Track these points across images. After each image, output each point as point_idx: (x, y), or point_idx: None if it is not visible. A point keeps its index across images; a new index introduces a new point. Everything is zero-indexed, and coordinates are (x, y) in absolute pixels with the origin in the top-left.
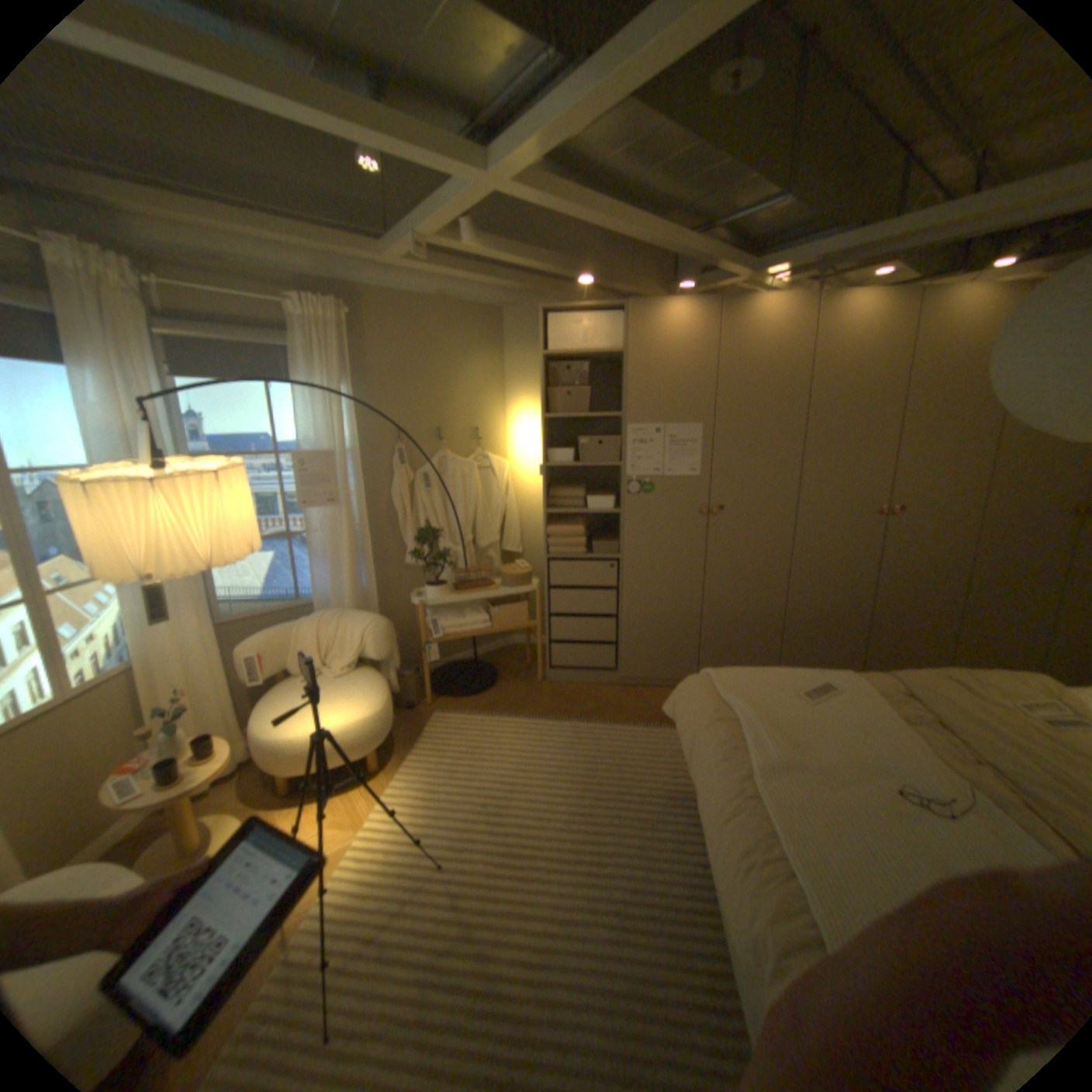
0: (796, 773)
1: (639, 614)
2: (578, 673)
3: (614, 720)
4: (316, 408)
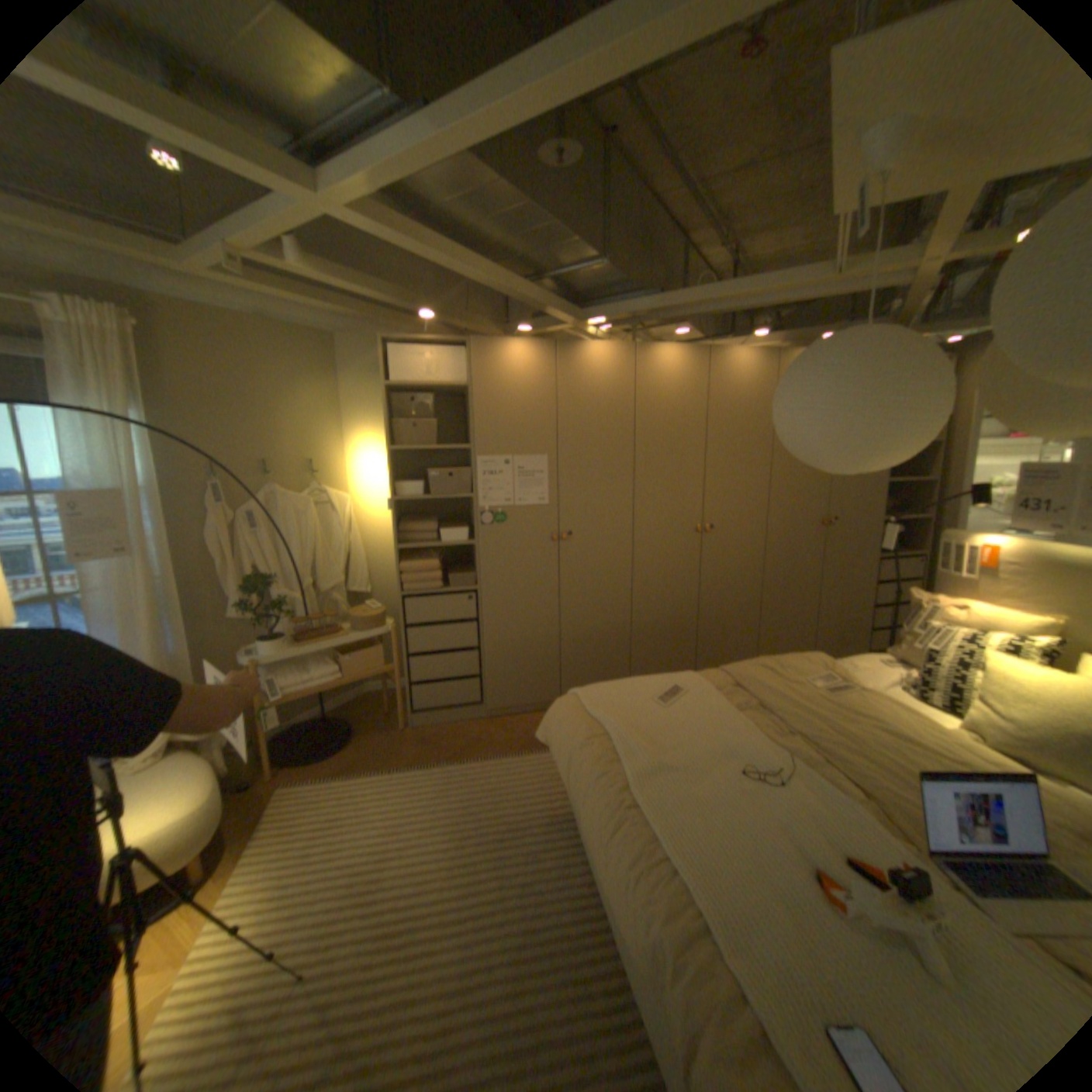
0: (664, 774)
1: (502, 643)
2: (443, 713)
3: (486, 756)
4: (94, 436)
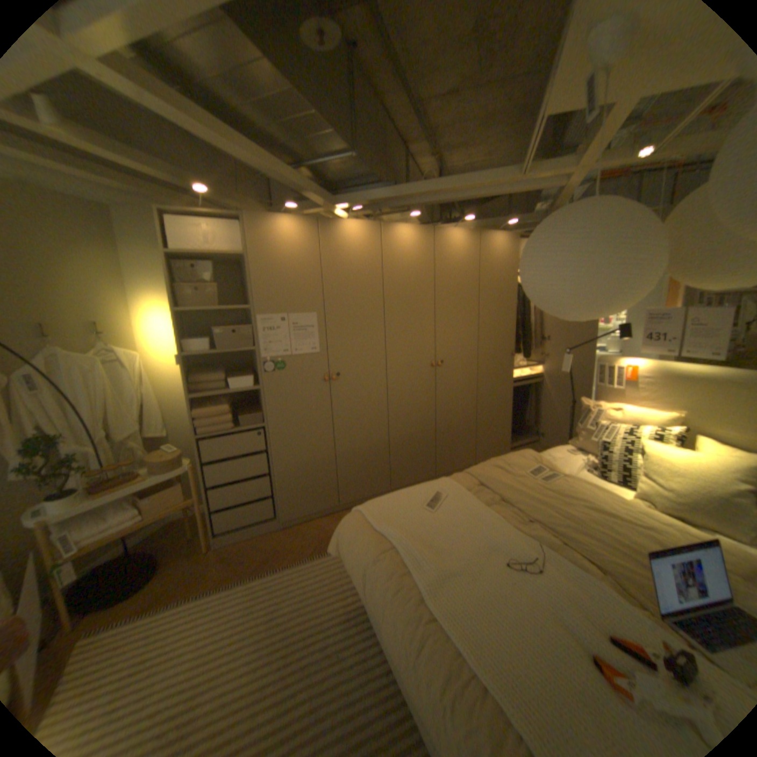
0: (450, 581)
1: (289, 468)
2: (241, 532)
3: (283, 565)
4: None
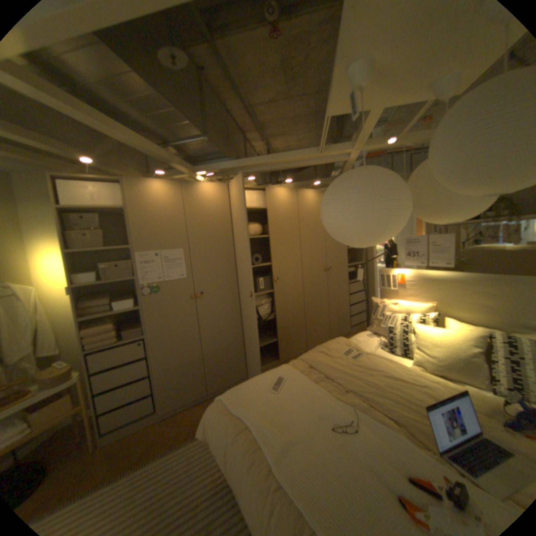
0: (291, 451)
1: (165, 370)
2: (125, 429)
3: (161, 453)
4: None
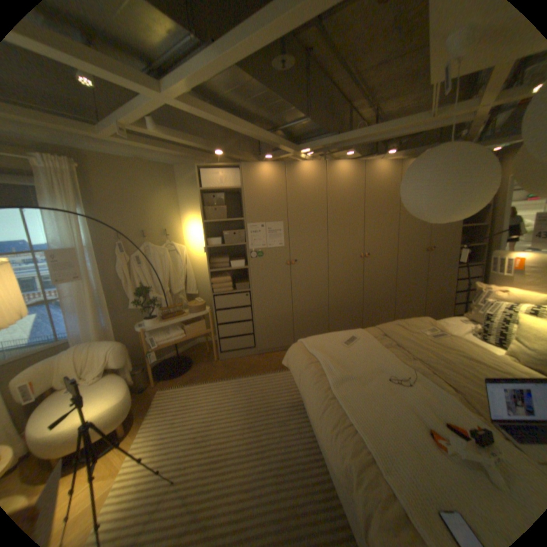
0: (349, 381)
1: (263, 317)
2: (236, 352)
3: (258, 373)
4: (60, 222)
